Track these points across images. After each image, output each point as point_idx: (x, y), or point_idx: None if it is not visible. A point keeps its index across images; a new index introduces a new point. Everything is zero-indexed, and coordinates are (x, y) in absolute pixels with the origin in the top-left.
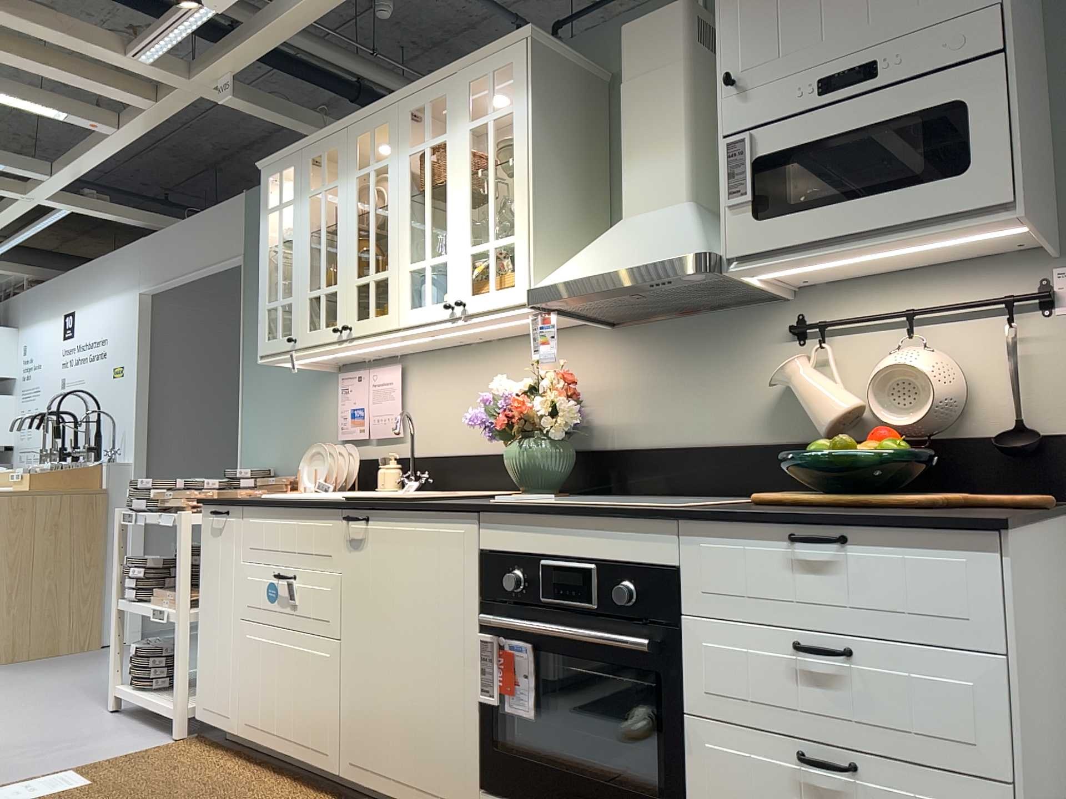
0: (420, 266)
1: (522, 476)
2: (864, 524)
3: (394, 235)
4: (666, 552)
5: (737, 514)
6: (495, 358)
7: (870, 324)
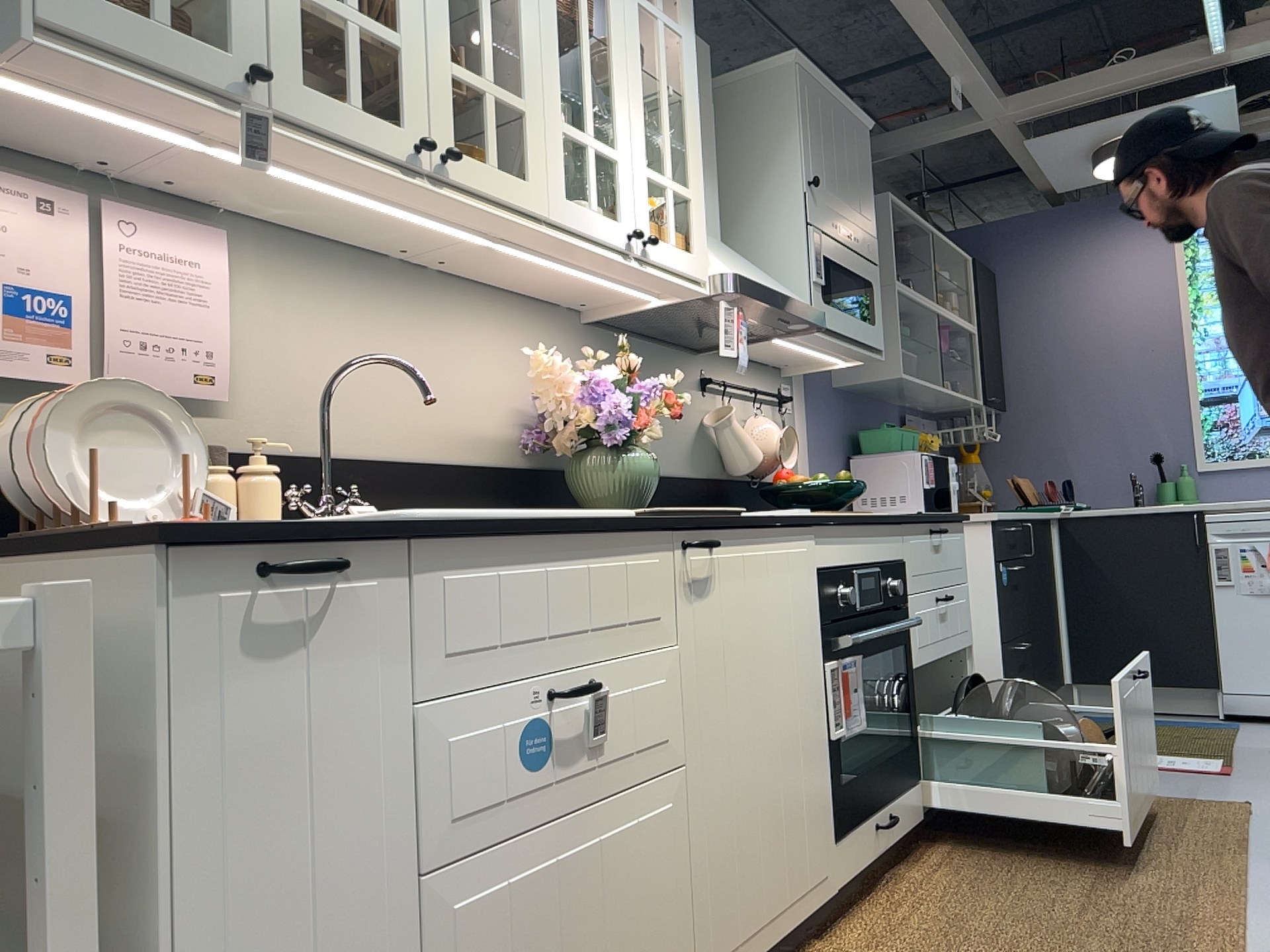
0: (583, 142)
1: (632, 494)
2: (951, 520)
3: (535, 49)
4: (901, 548)
5: (924, 516)
6: (438, 304)
7: (734, 391)
